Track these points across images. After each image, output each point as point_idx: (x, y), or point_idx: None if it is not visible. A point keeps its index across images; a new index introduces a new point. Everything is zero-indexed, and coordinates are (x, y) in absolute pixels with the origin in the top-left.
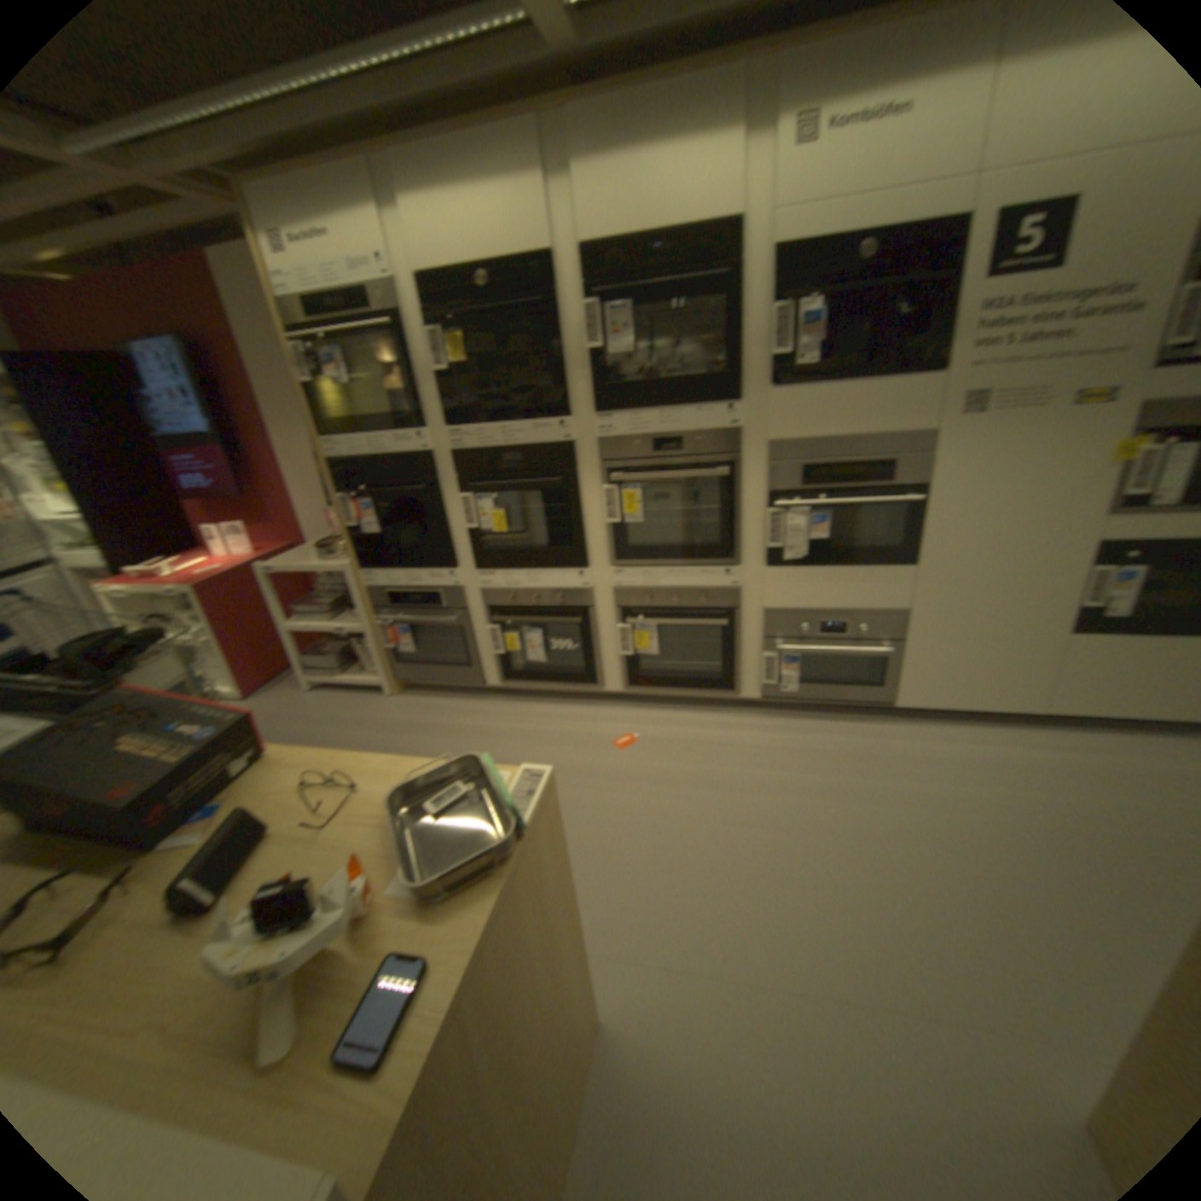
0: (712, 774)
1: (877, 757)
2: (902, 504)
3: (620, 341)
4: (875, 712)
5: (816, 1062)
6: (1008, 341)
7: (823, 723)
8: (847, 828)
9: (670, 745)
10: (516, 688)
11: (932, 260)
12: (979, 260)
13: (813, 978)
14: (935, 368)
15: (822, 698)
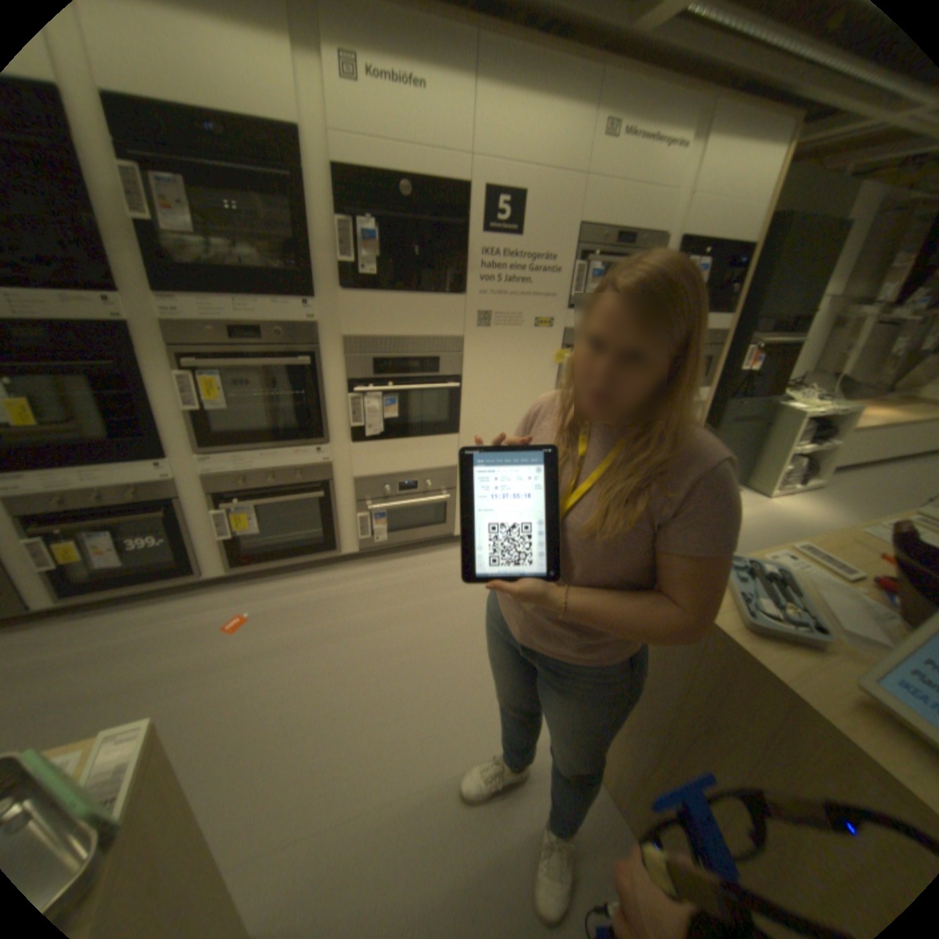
0: (329, 627)
1: (449, 575)
2: (447, 389)
3: (178, 216)
4: (442, 541)
5: (449, 835)
6: (499, 279)
7: (409, 558)
8: (439, 635)
9: (285, 612)
10: (85, 600)
11: (451, 210)
12: (479, 218)
13: (436, 767)
14: (459, 291)
15: (406, 540)
